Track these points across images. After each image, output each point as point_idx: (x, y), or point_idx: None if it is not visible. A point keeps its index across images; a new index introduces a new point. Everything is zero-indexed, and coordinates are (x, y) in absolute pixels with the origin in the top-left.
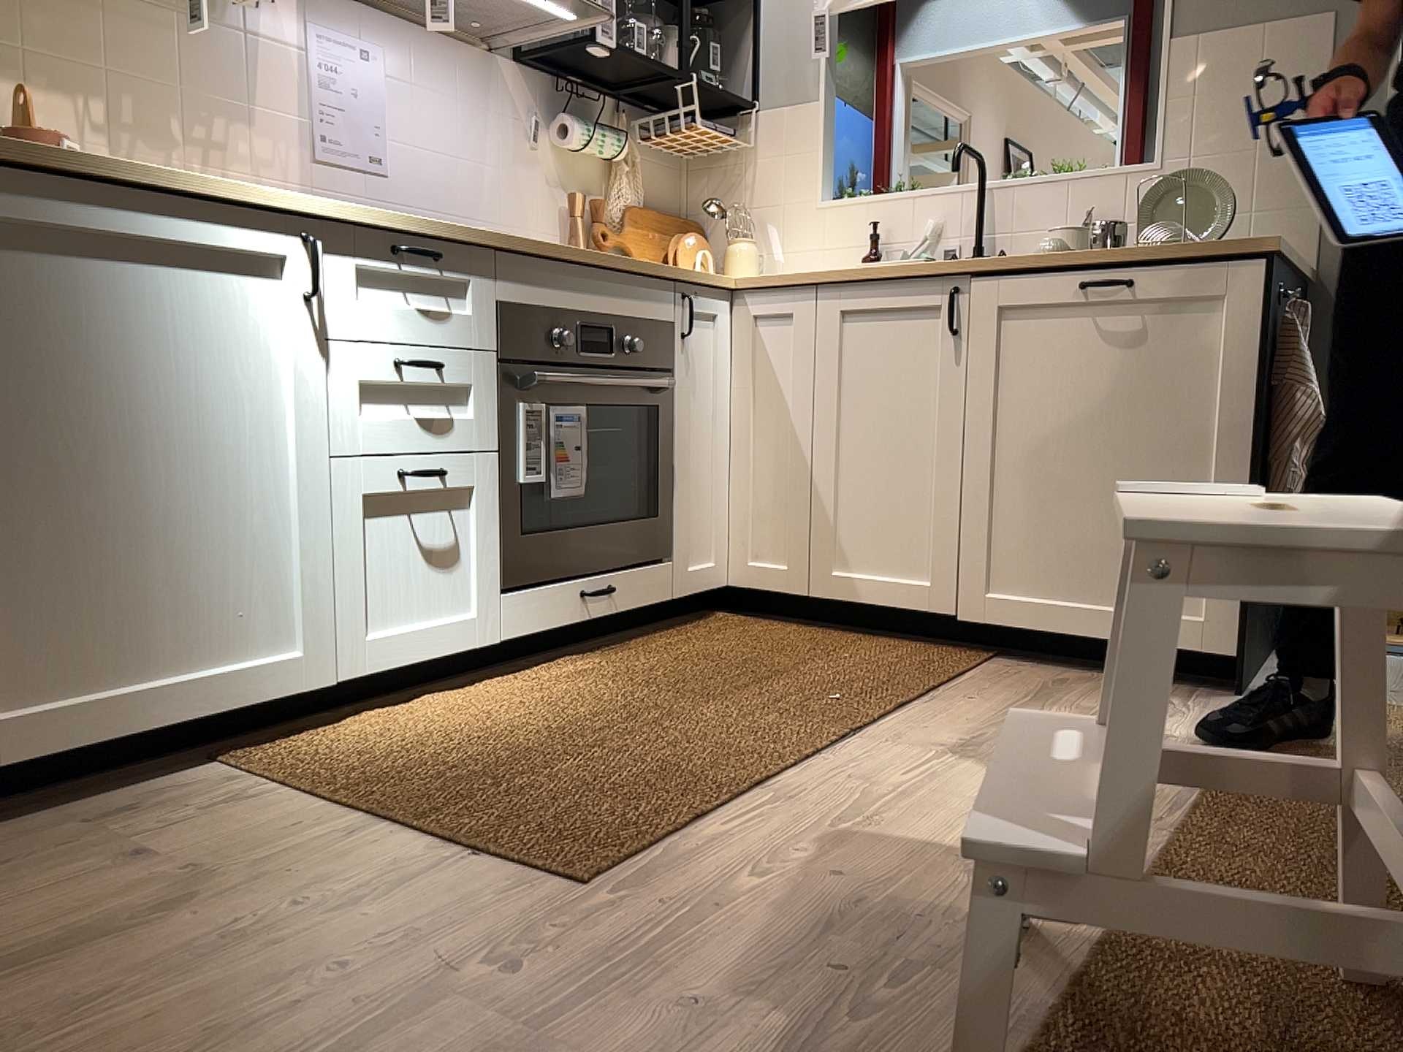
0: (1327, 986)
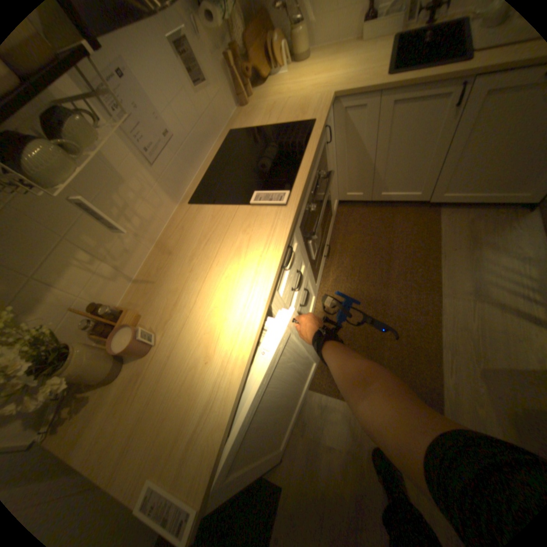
0: None
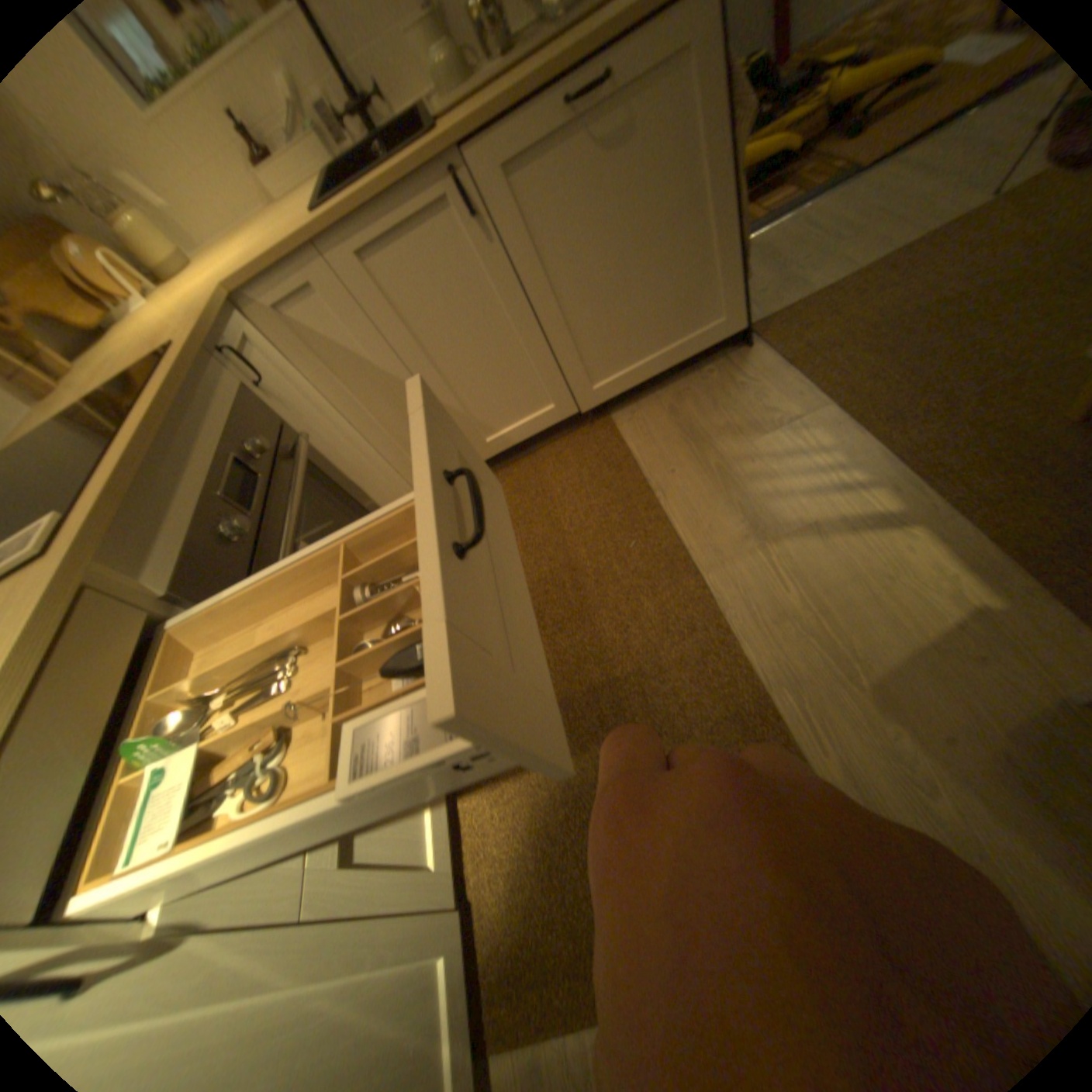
0: None
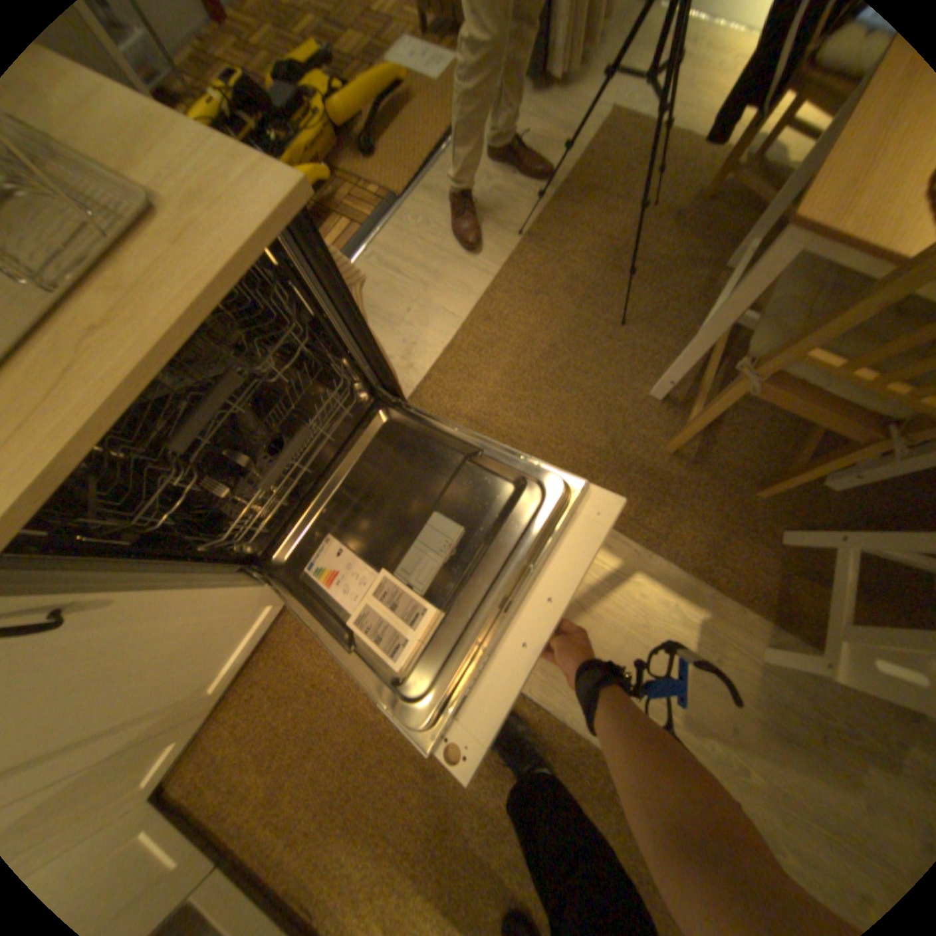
0: (790, 554)
